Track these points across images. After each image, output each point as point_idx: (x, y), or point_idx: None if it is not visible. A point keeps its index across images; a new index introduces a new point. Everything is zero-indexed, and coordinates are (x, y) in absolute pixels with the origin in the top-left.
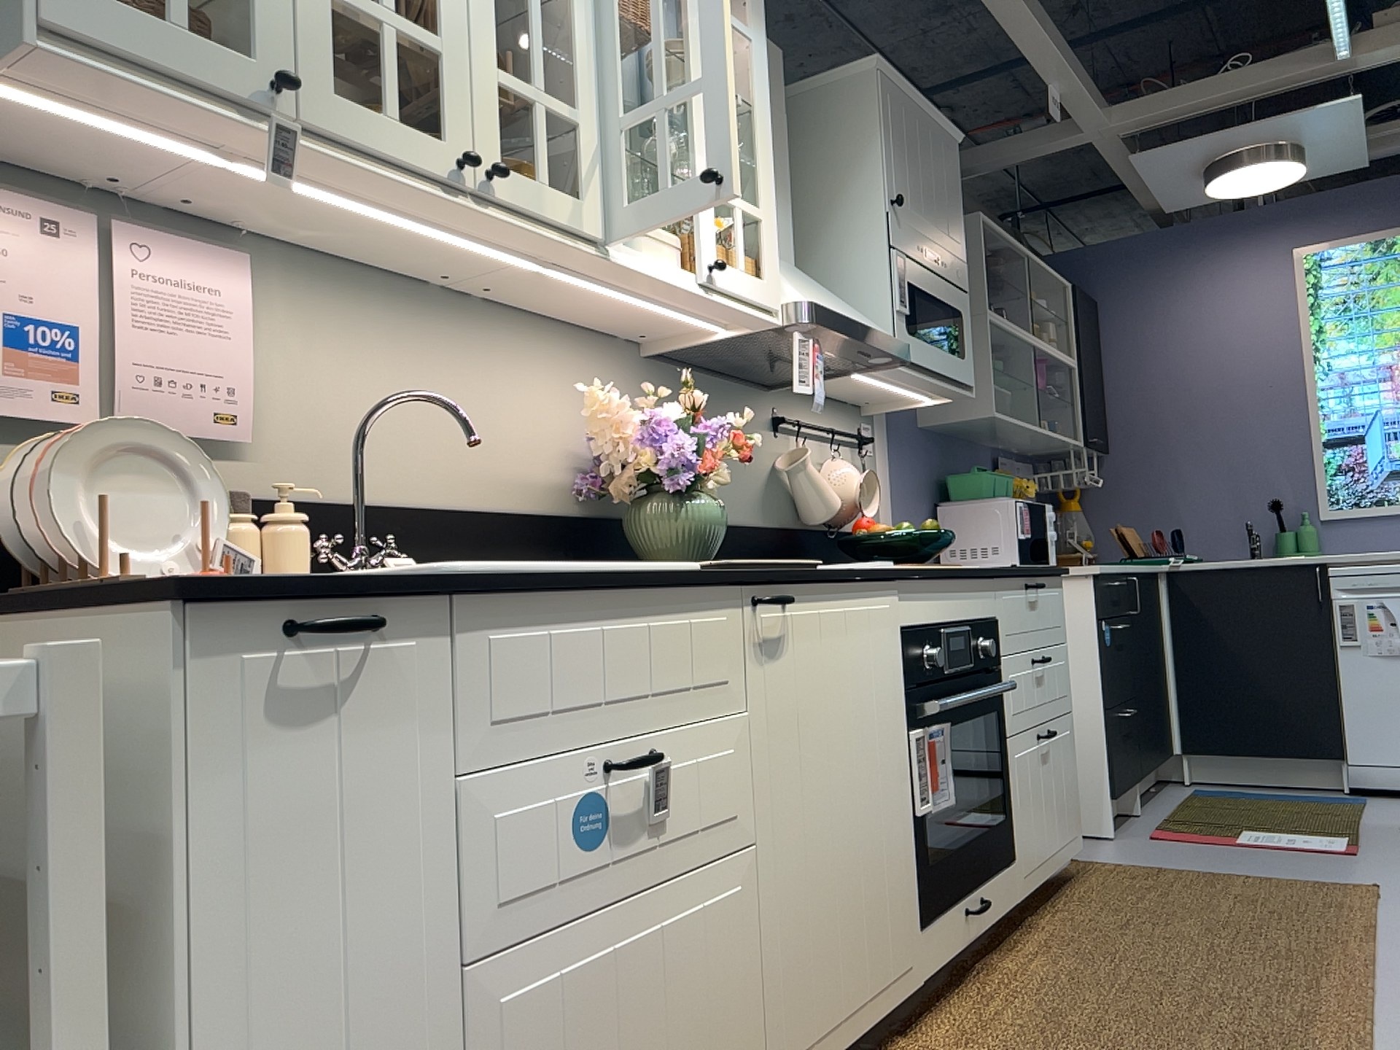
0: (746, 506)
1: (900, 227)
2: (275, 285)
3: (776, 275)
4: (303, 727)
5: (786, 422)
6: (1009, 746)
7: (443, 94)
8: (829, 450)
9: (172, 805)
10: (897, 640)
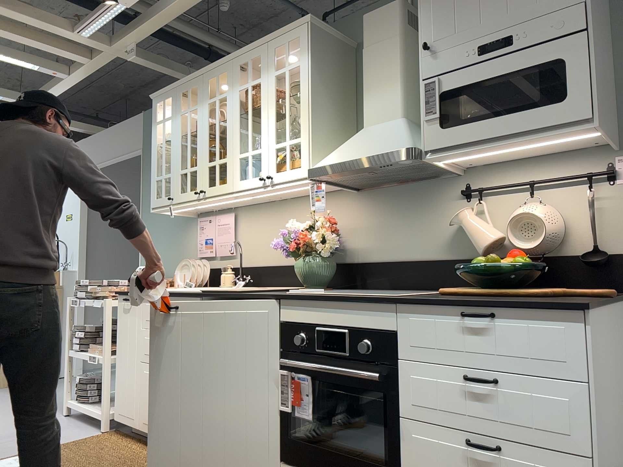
0: (430, 249)
1: (433, 60)
2: (242, 216)
3: (305, 161)
4: (126, 314)
5: (467, 193)
6: (401, 423)
7: (197, 178)
8: (535, 196)
9: (118, 320)
10: (273, 326)
